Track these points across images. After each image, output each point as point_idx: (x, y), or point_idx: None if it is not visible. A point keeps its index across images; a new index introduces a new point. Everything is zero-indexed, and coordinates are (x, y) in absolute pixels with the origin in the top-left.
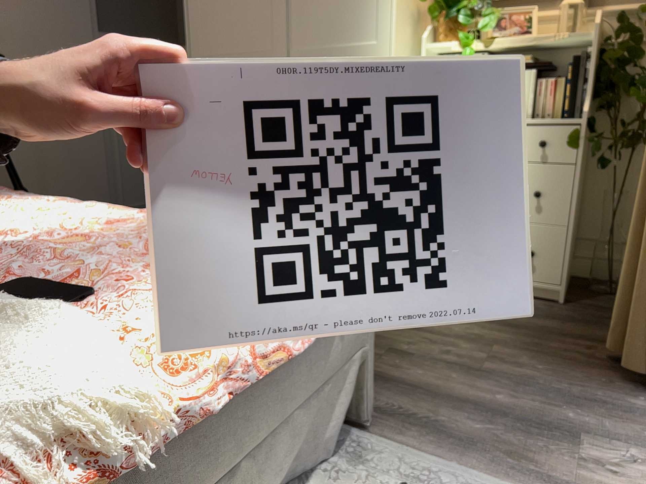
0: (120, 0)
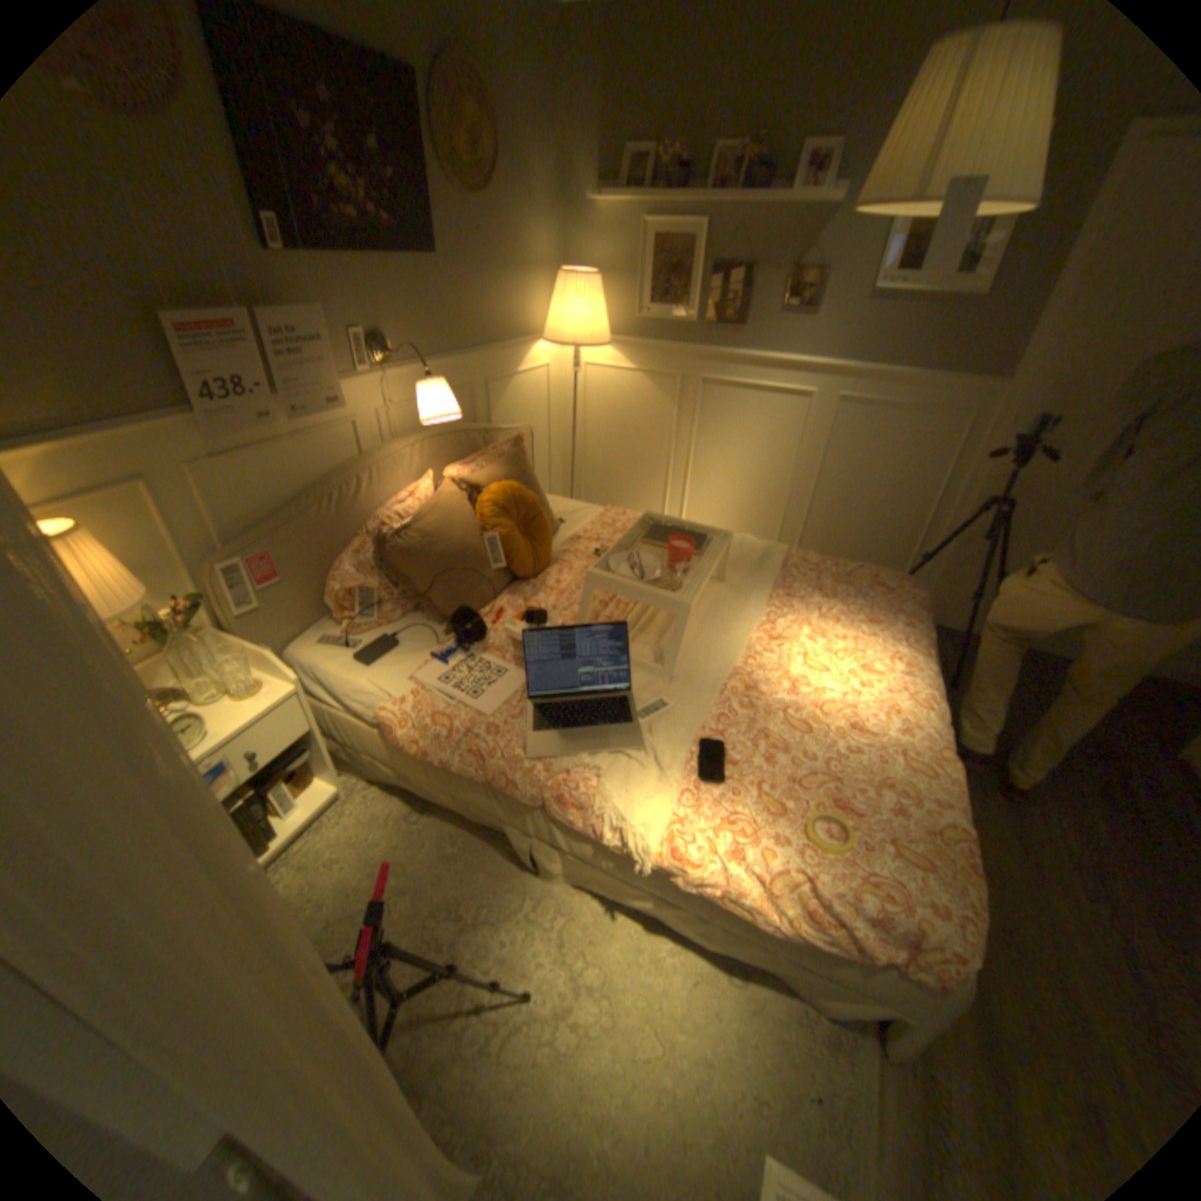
0: None
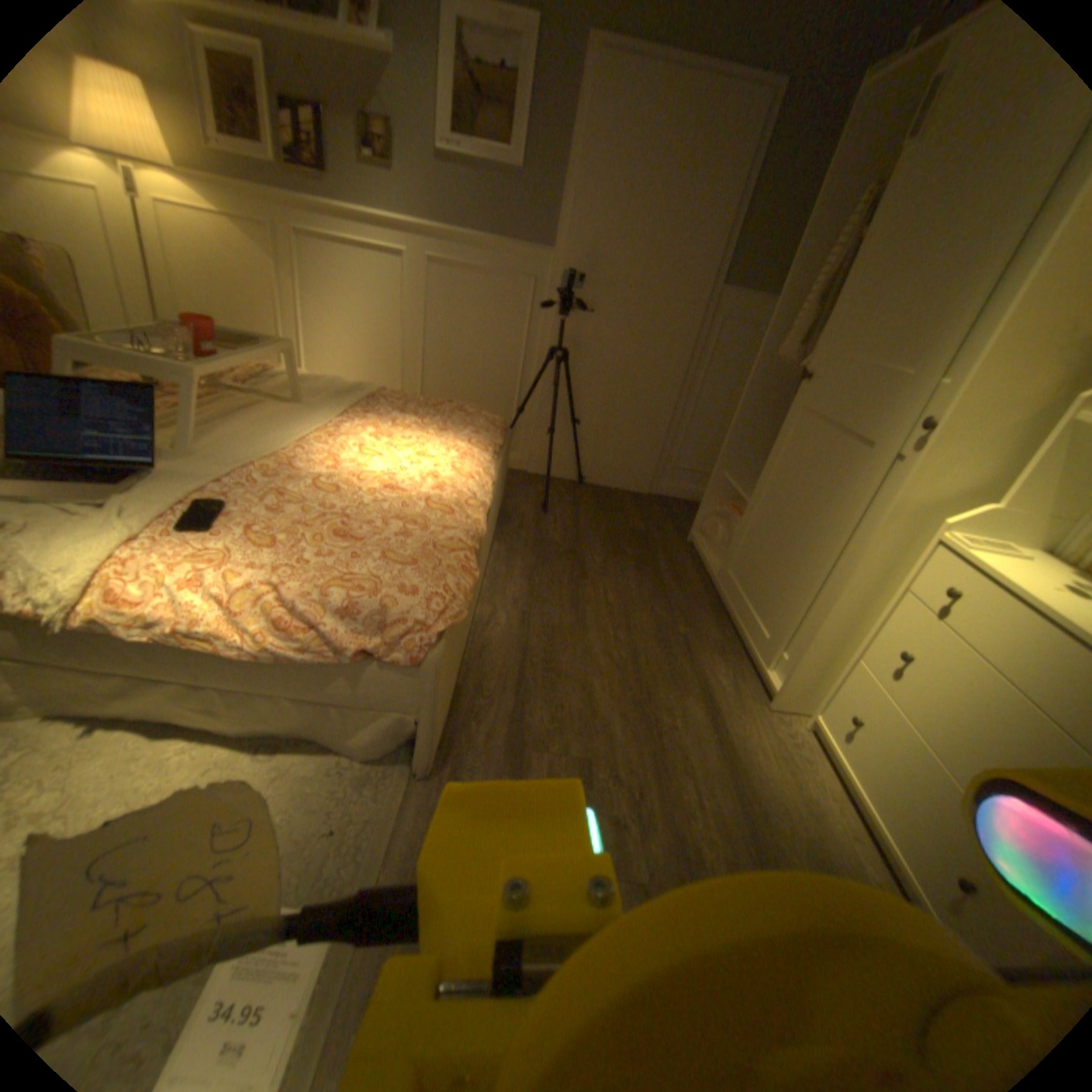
0: (768, 246)
